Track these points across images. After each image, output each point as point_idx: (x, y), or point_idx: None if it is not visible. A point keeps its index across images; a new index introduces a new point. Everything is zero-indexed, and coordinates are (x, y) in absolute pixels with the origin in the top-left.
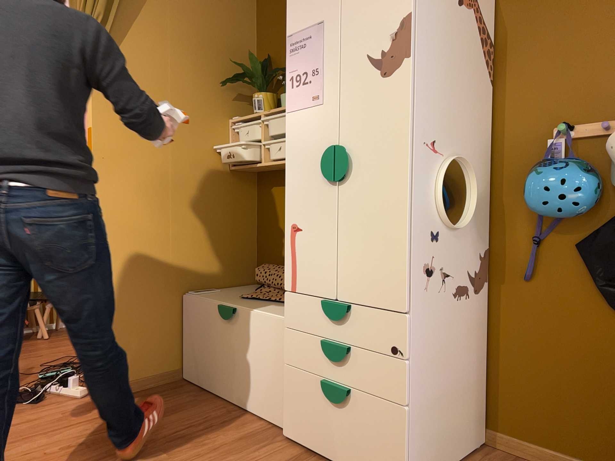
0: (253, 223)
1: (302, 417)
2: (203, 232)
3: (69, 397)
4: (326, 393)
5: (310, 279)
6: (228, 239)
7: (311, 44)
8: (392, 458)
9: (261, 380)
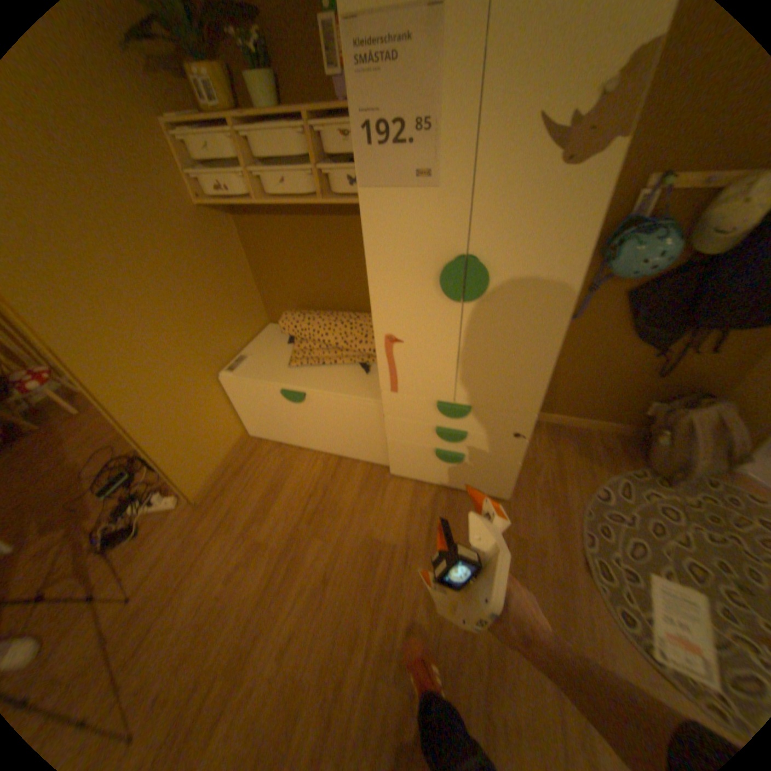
0: (244, 262)
1: (411, 466)
2: (203, 303)
3: (162, 512)
4: (437, 456)
5: (417, 385)
6: (230, 296)
7: (410, 55)
8: (501, 485)
9: (352, 440)
